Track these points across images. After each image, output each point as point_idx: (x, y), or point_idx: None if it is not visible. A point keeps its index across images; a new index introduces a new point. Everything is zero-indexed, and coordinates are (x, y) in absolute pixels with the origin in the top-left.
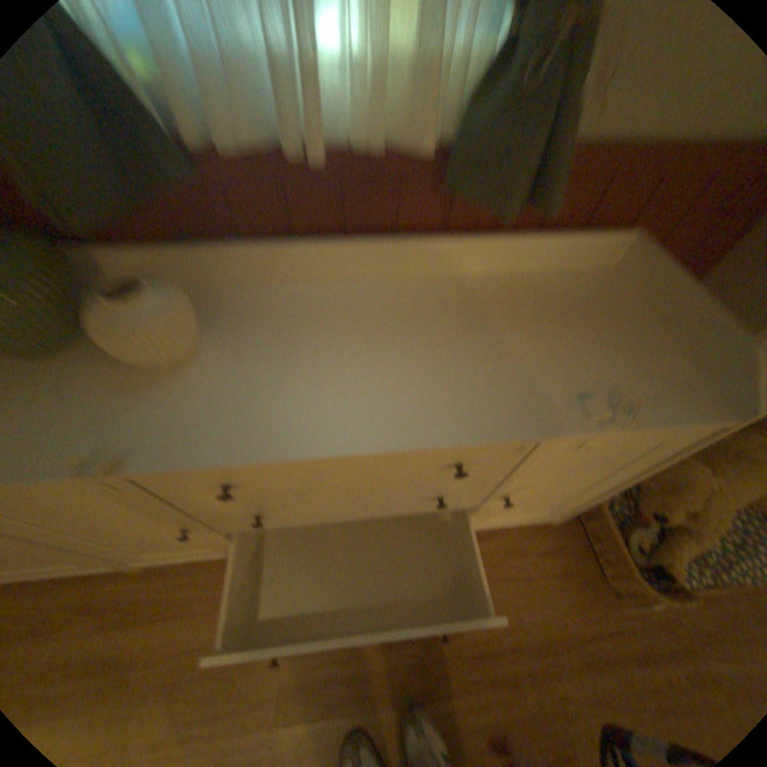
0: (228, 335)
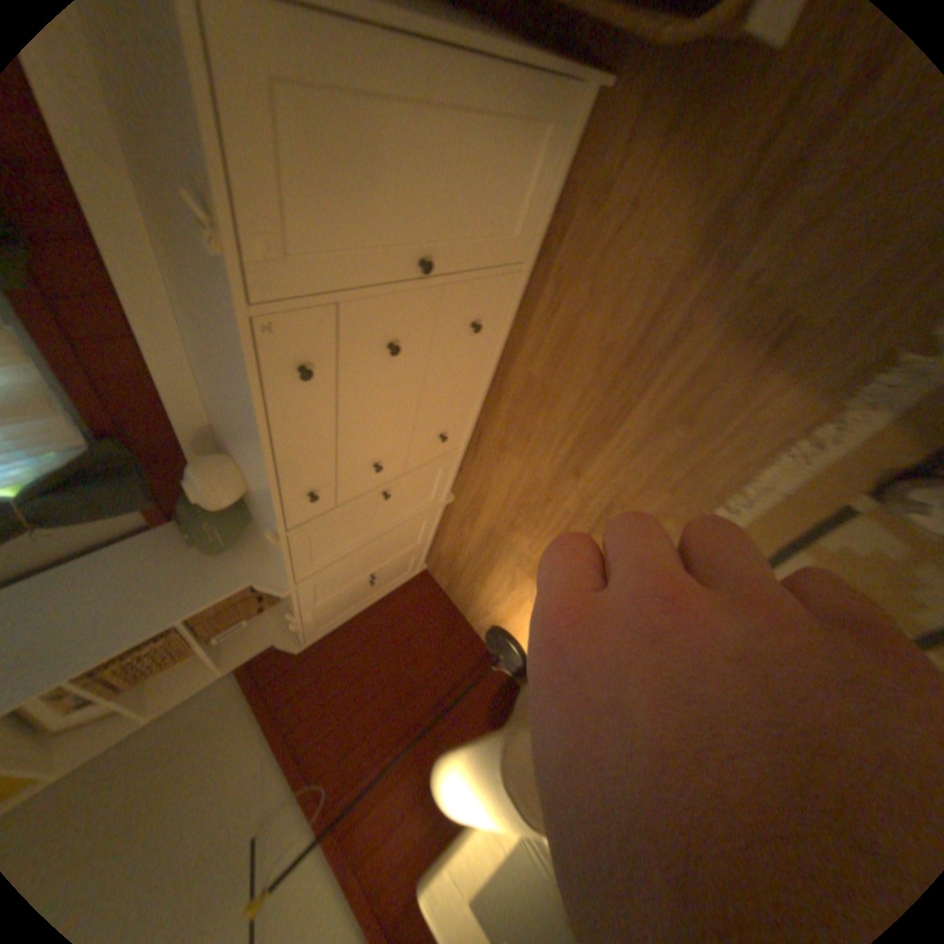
0: (227, 440)
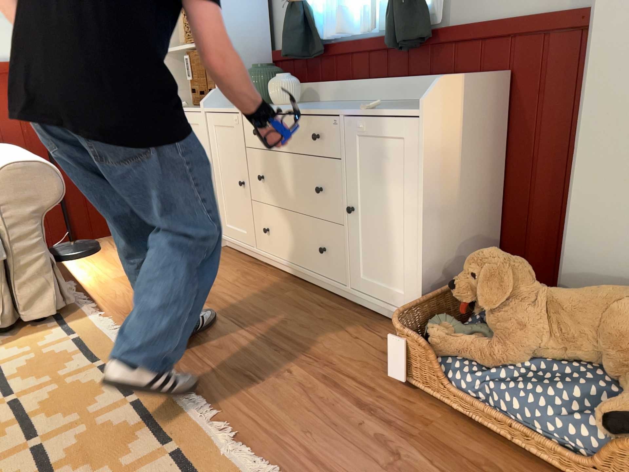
0: (301, 104)
